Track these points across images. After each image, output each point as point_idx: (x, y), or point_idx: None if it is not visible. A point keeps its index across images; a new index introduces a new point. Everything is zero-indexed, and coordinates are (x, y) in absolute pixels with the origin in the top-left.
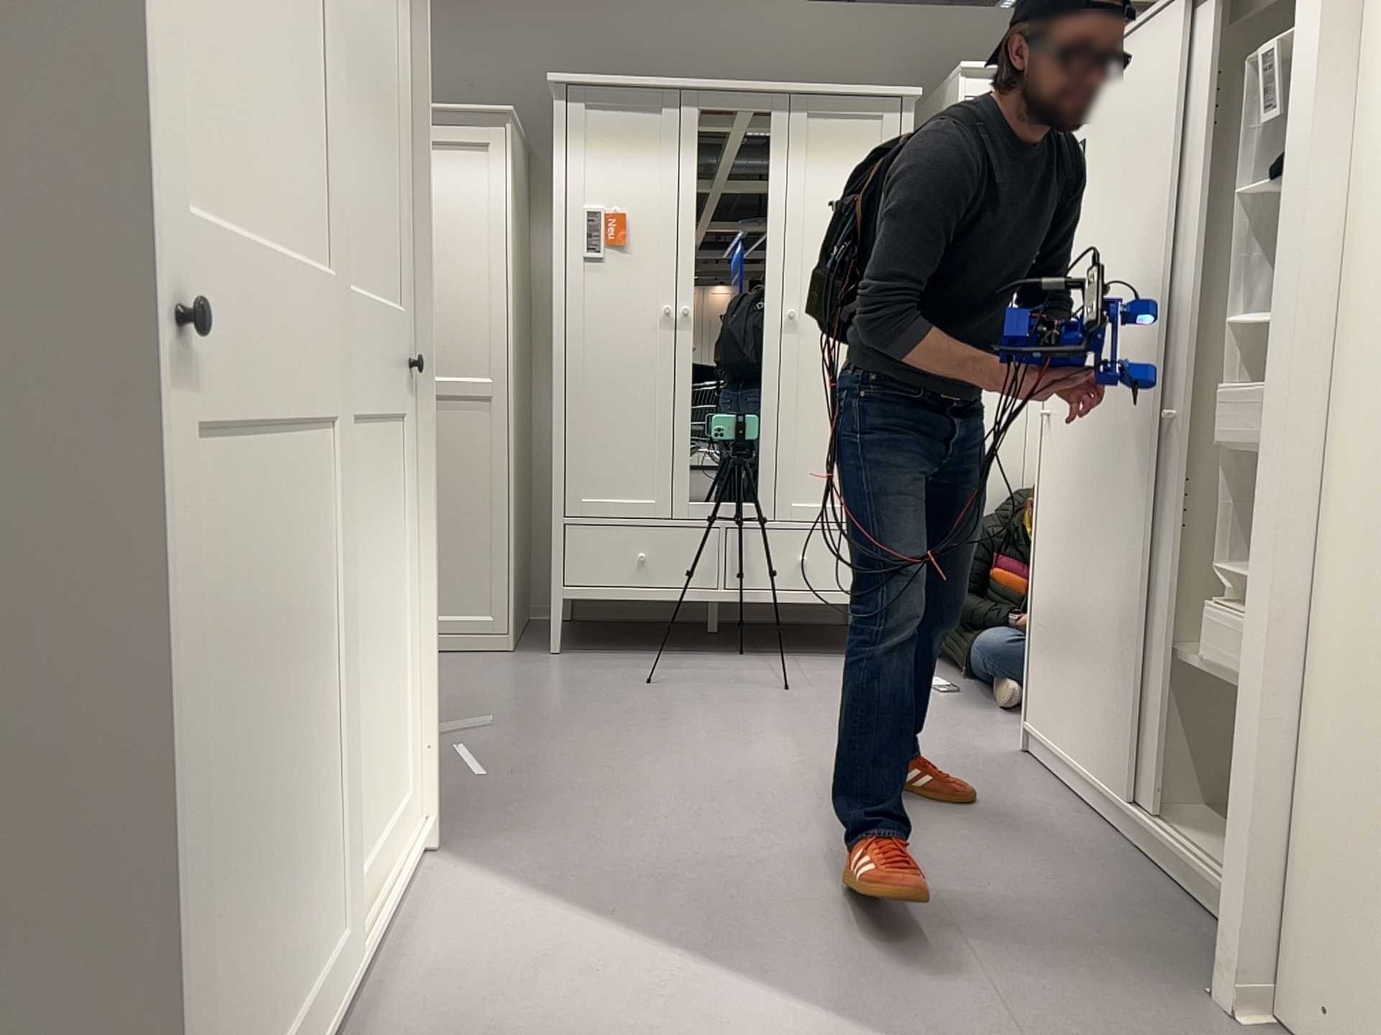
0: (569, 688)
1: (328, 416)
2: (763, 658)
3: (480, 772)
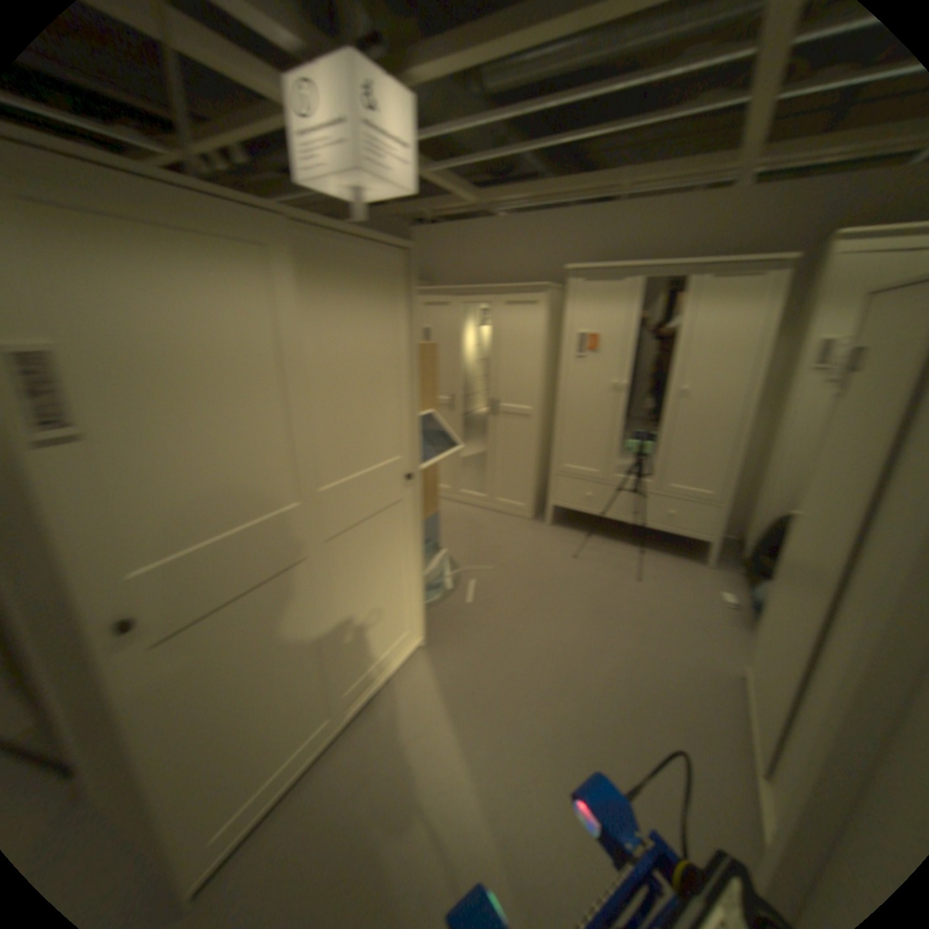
0: (541, 550)
1: (313, 550)
2: (644, 551)
3: (475, 596)
